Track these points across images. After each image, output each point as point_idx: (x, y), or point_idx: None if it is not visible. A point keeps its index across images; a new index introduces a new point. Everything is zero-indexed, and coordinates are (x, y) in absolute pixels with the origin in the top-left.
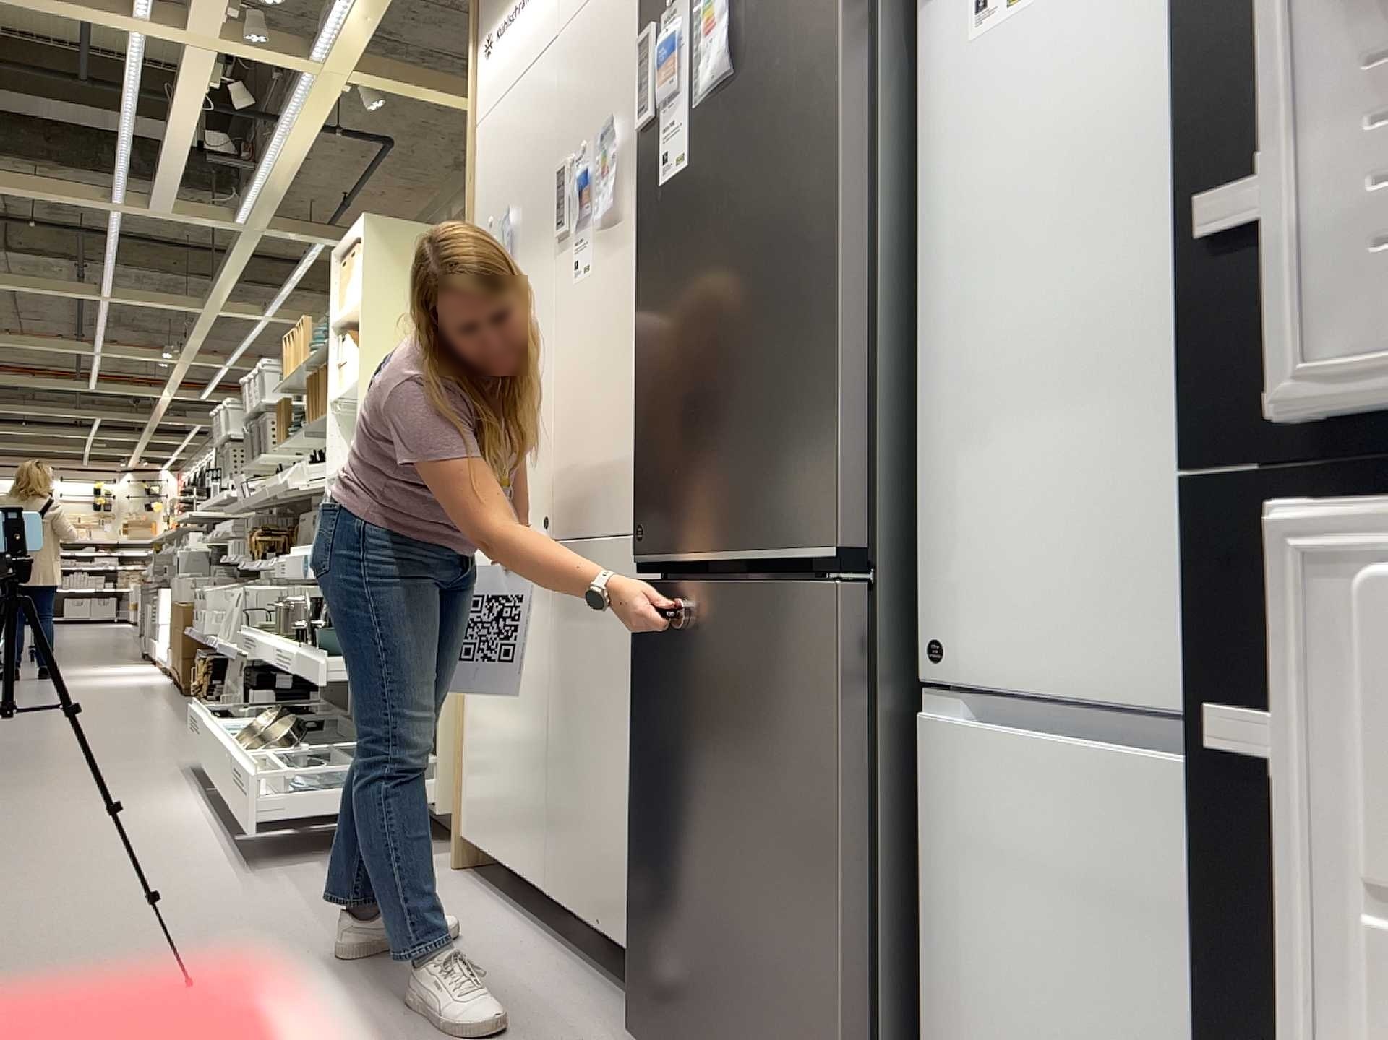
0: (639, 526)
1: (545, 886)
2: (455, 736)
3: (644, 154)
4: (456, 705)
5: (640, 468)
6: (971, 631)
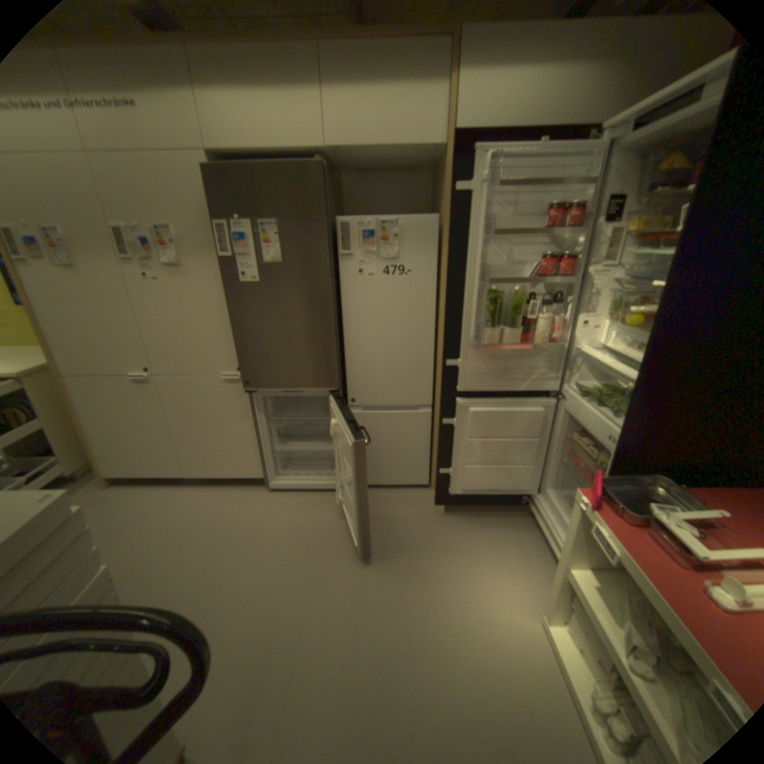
0: (246, 380)
1: (183, 475)
2: (85, 447)
3: (225, 266)
4: (81, 437)
5: (244, 364)
6: (359, 395)
